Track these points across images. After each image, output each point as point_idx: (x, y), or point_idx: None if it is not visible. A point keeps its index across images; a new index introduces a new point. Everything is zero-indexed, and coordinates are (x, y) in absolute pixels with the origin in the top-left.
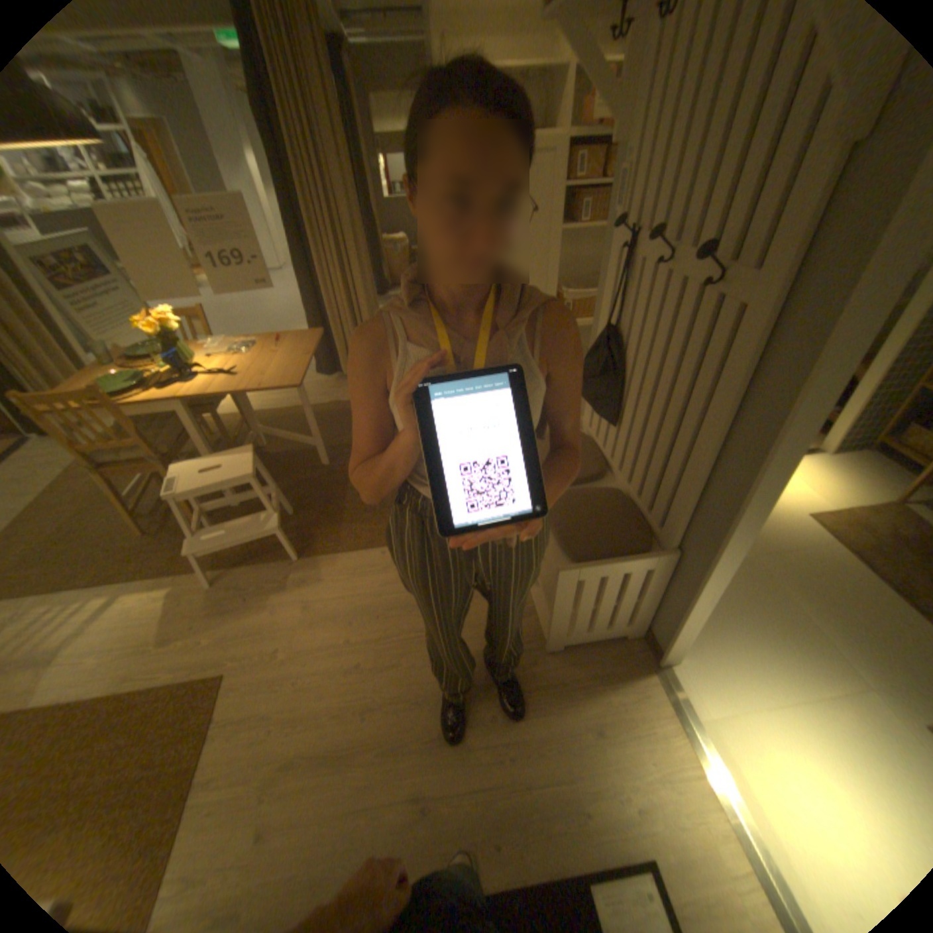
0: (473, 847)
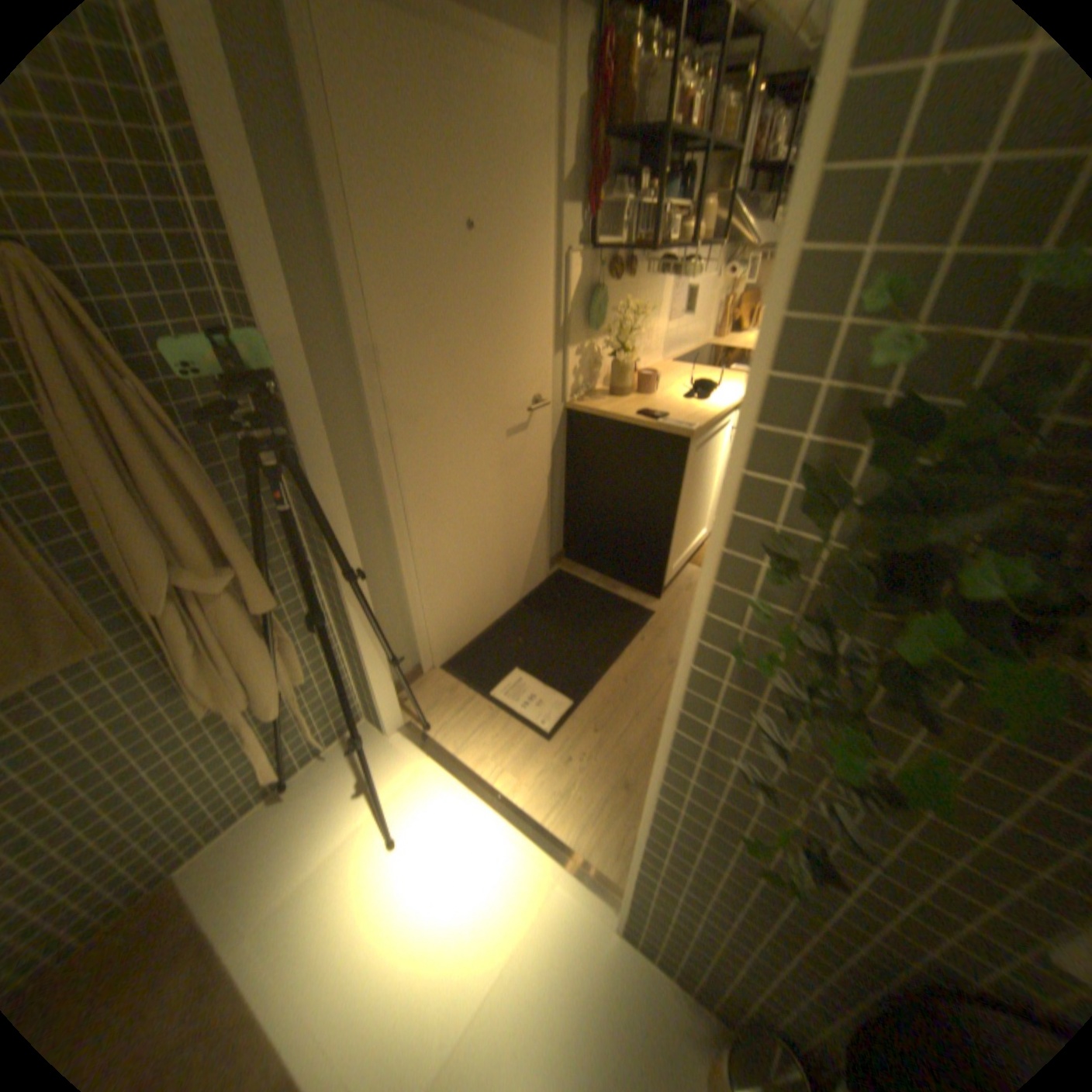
0: (635, 671)
